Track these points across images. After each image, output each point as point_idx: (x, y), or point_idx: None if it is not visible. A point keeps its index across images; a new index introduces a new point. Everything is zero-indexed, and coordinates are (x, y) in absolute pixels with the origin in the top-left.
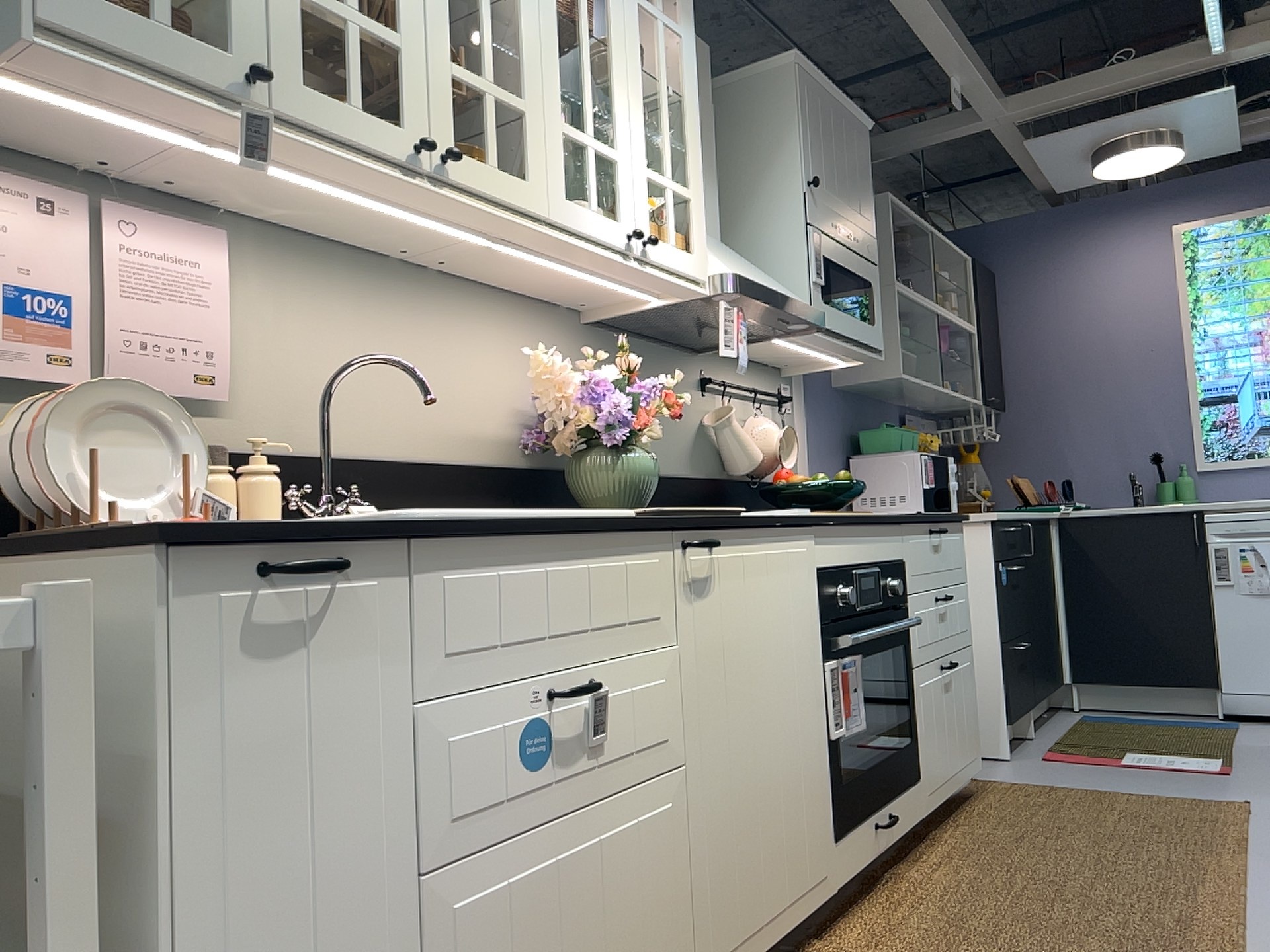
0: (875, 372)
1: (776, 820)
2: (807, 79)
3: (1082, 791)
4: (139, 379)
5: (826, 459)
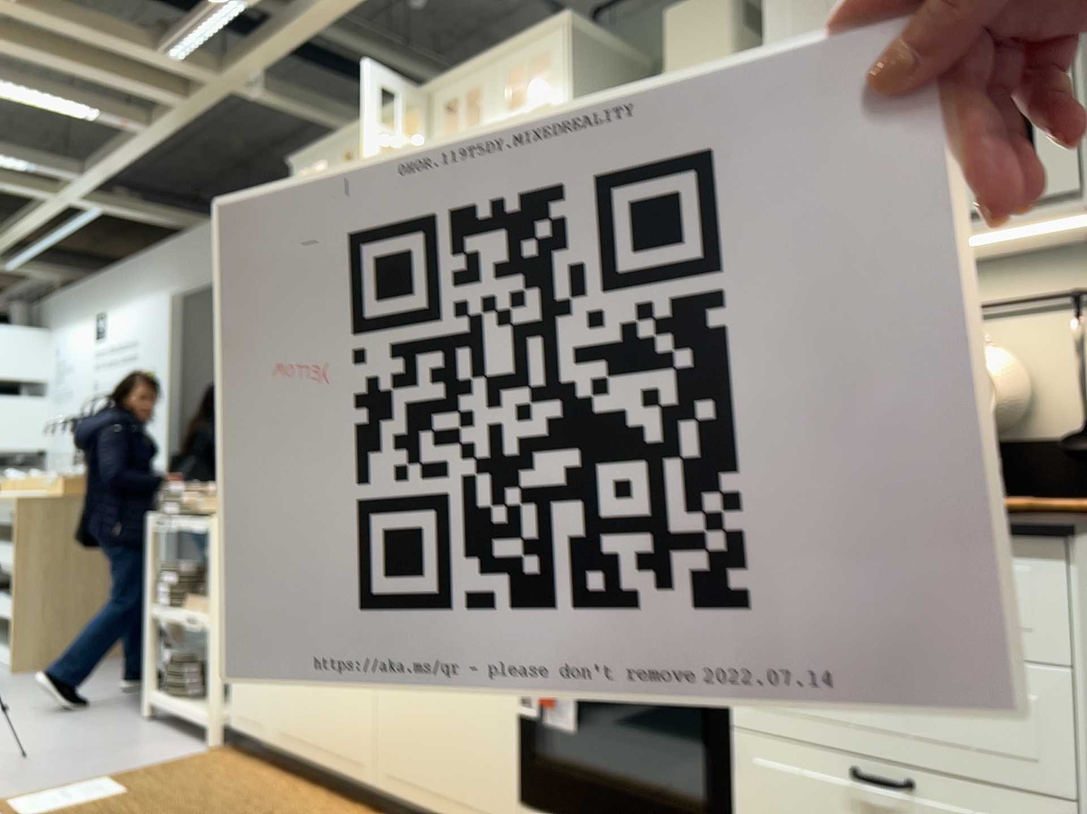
0: None
1: (443, 730)
2: None
3: None
4: None
5: None
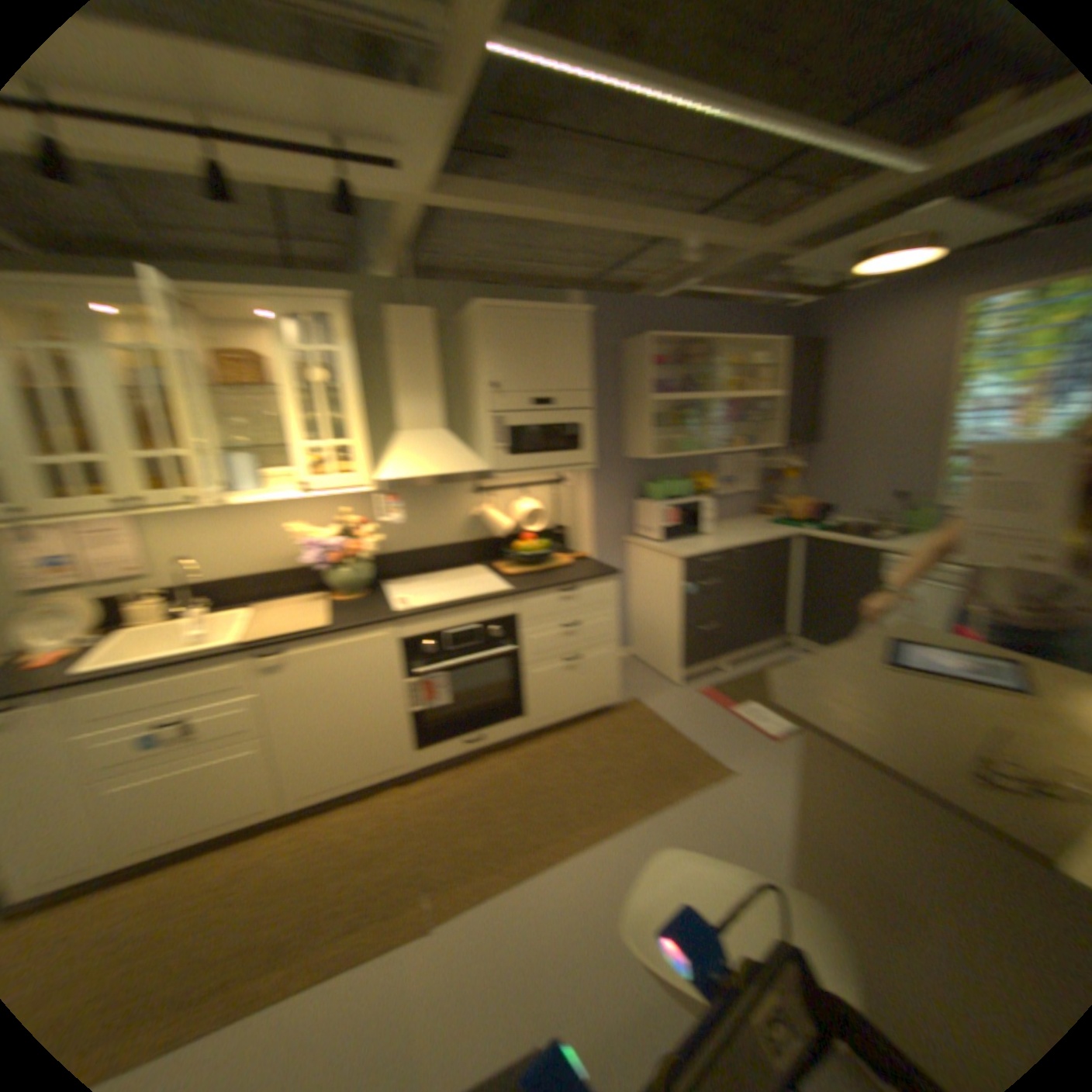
0: (635, 453)
1: (342, 750)
2: (487, 313)
3: (662, 729)
4: (87, 577)
5: (604, 506)
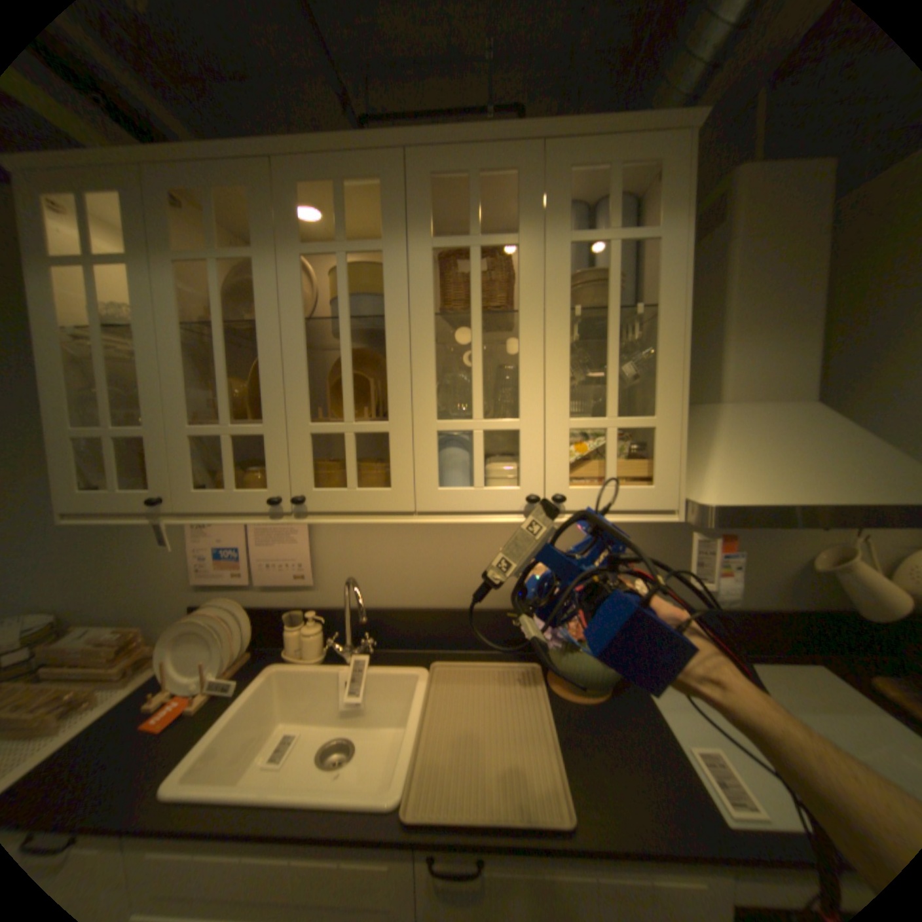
0: None
1: None
2: None
3: None
4: (268, 581)
5: None
